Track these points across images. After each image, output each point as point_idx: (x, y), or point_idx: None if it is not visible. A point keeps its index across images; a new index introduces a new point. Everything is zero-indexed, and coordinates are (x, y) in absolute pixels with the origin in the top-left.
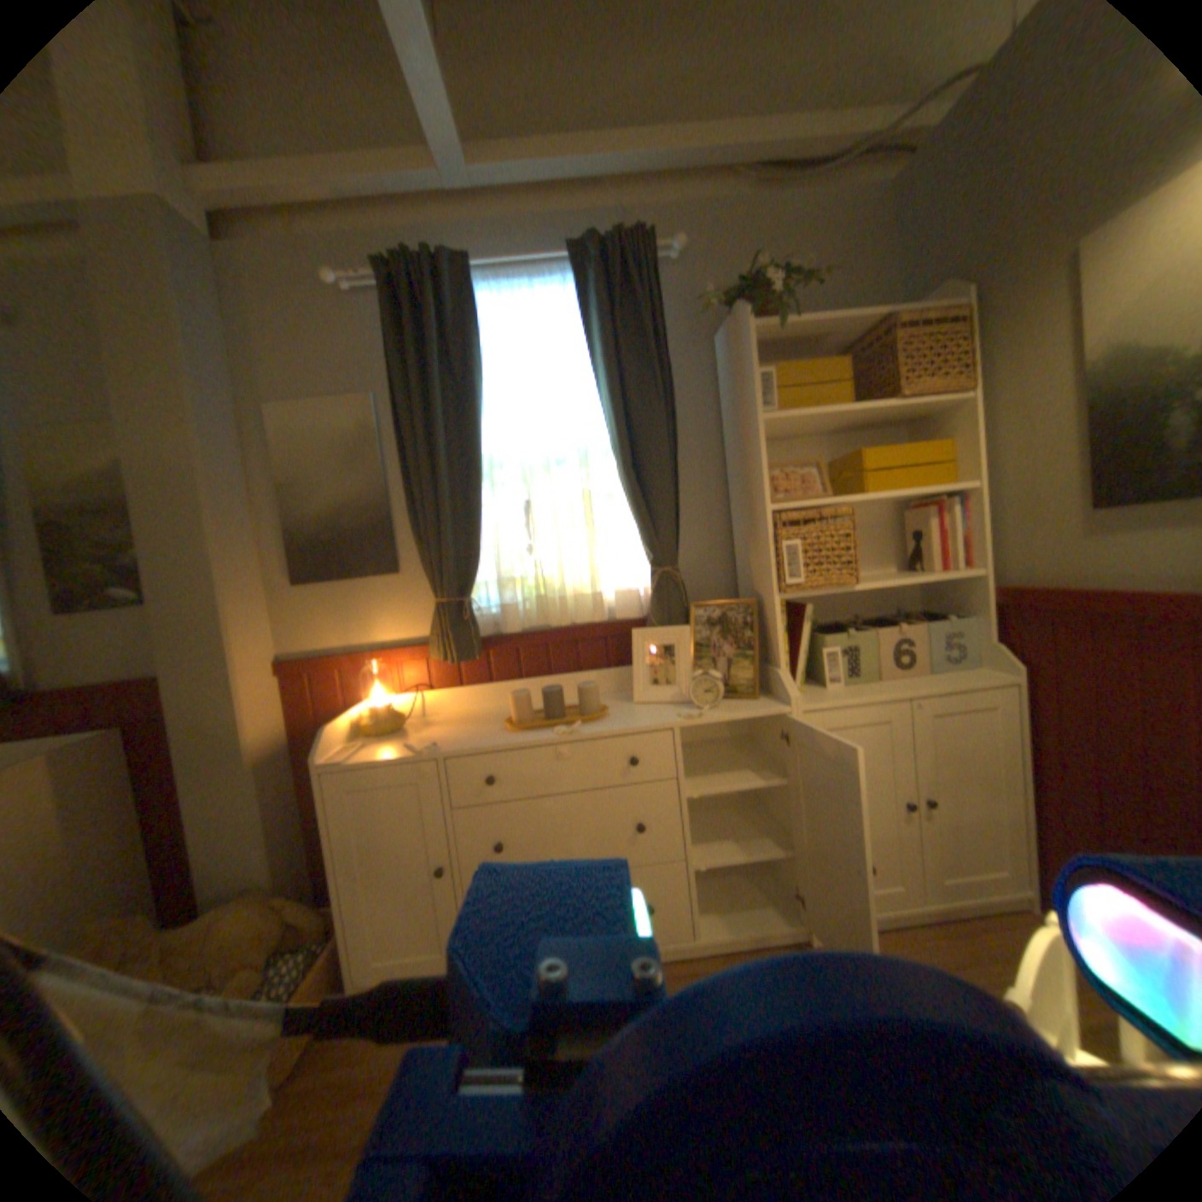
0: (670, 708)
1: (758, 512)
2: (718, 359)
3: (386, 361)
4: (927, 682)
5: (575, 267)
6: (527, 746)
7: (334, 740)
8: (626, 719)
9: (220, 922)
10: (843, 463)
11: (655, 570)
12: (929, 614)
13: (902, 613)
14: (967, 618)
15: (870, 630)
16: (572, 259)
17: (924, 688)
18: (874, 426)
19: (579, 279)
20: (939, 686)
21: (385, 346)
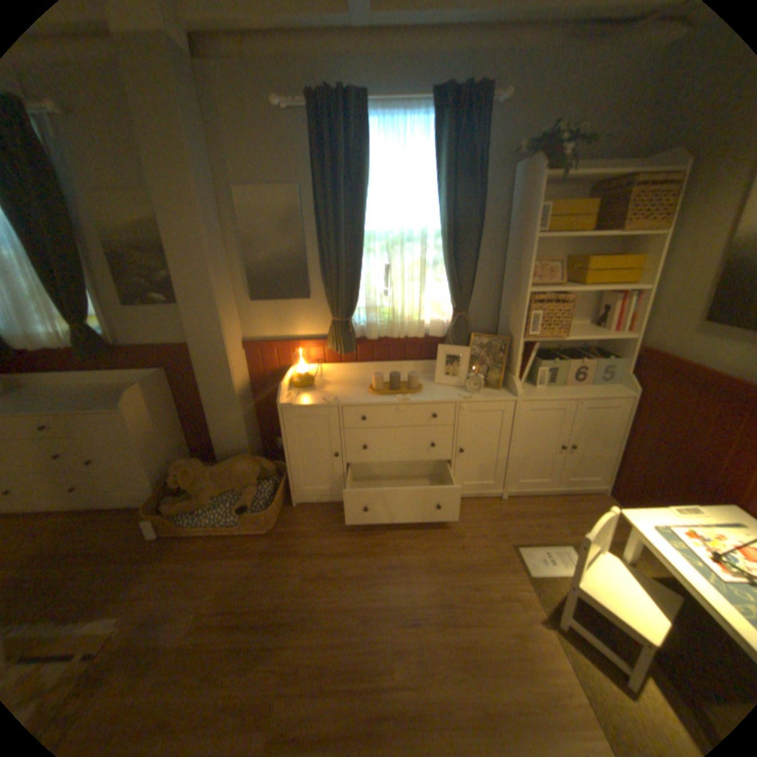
0: (454, 390)
1: (522, 290)
2: (516, 178)
3: (311, 168)
4: (589, 391)
5: (435, 103)
6: (382, 404)
7: (283, 390)
8: (431, 394)
9: (234, 465)
10: (576, 260)
11: (454, 310)
12: (600, 349)
13: (585, 347)
14: (620, 357)
15: (566, 360)
16: (434, 96)
17: (586, 394)
18: (602, 236)
19: (436, 113)
20: (594, 394)
21: (310, 157)
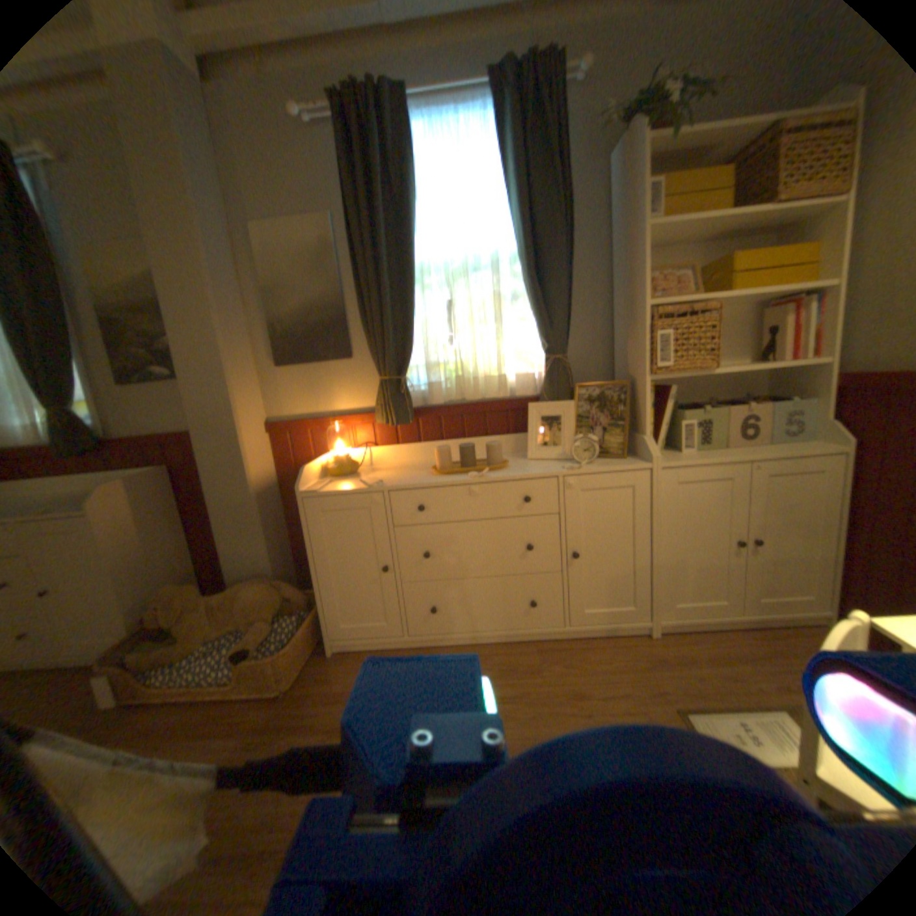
0: (556, 464)
1: (639, 308)
2: (613, 175)
3: (341, 183)
4: (767, 451)
5: (495, 92)
6: (449, 485)
7: (311, 476)
8: (522, 470)
9: (242, 592)
10: (715, 267)
11: (549, 359)
12: (775, 398)
13: (751, 397)
14: (809, 400)
15: (724, 408)
16: (492, 85)
17: (764, 454)
18: (747, 234)
19: (497, 104)
20: (777, 453)
21: (340, 170)
